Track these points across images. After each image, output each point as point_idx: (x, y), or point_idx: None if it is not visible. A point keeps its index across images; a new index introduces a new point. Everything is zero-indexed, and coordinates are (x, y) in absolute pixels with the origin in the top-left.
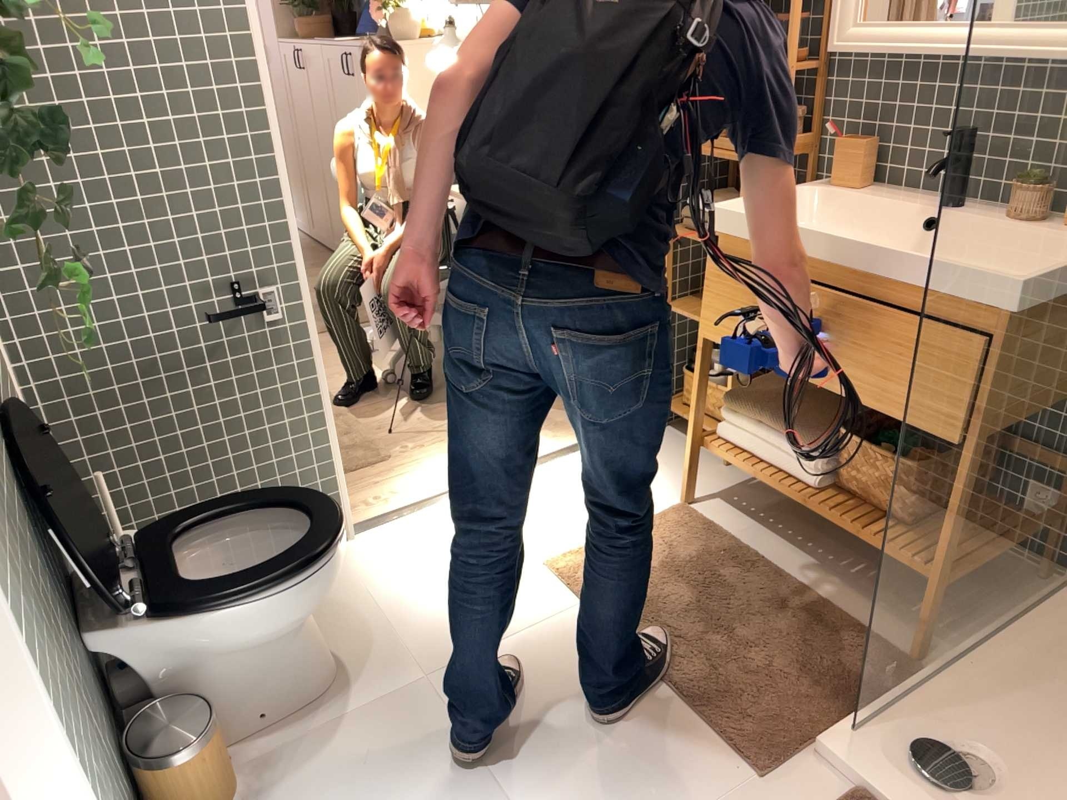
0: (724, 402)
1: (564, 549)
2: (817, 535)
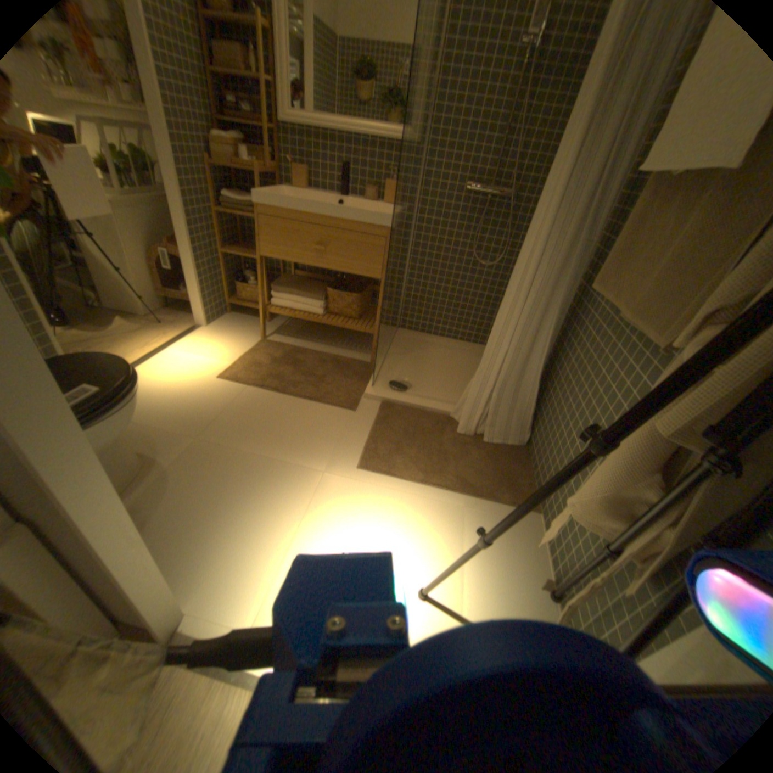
0: (268, 289)
1: (219, 368)
2: (318, 337)
